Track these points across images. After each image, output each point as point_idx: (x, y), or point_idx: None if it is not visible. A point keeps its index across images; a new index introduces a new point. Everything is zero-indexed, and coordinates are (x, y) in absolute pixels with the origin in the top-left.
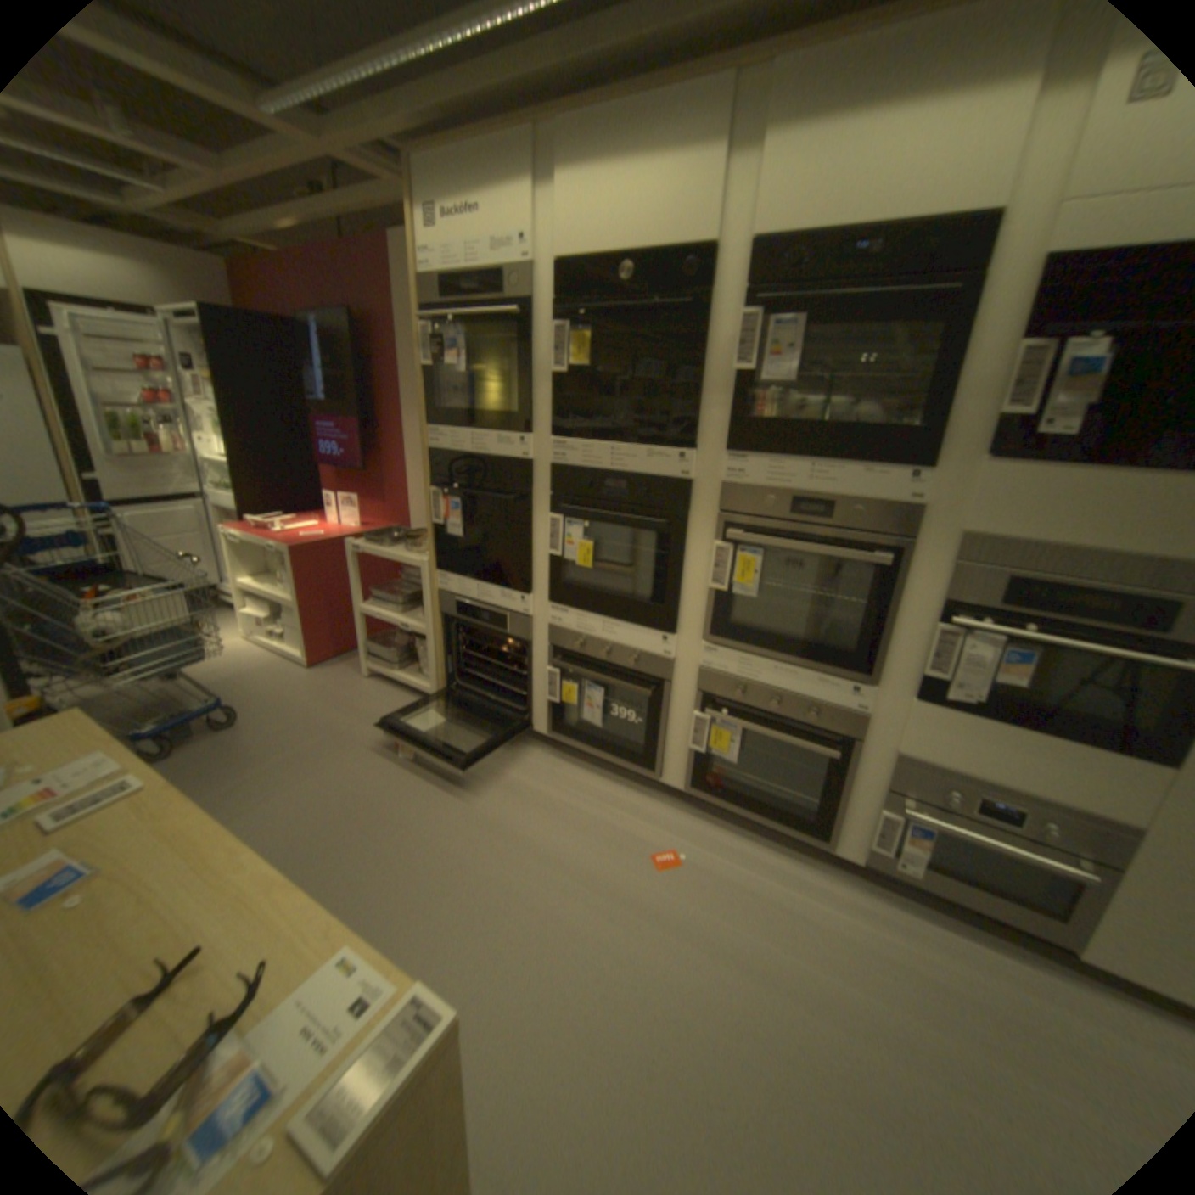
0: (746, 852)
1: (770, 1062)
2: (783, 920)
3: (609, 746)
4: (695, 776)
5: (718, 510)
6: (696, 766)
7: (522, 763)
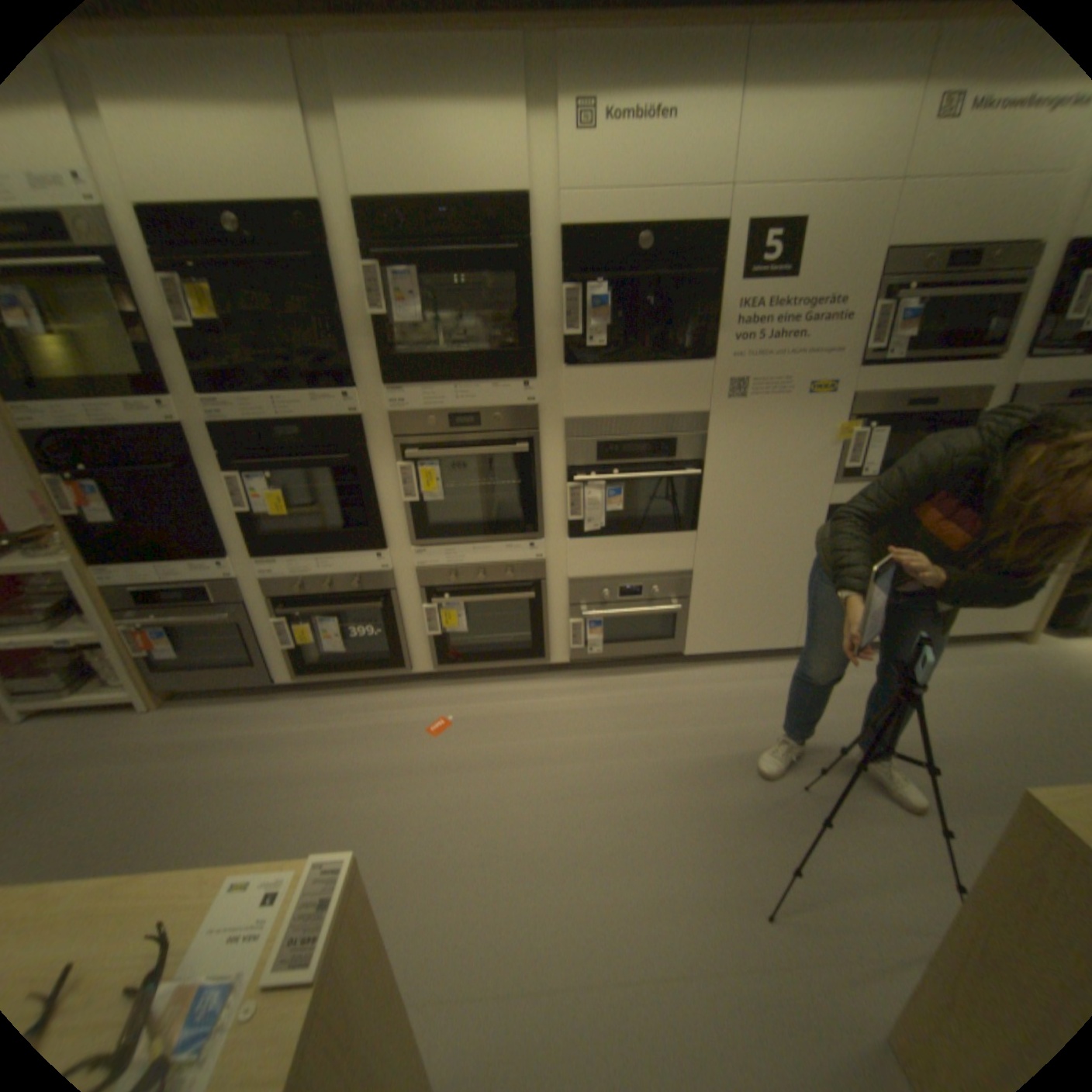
0: (493, 694)
1: (550, 809)
2: (531, 724)
3: (356, 666)
4: (438, 657)
5: (393, 438)
6: (437, 649)
7: (273, 719)
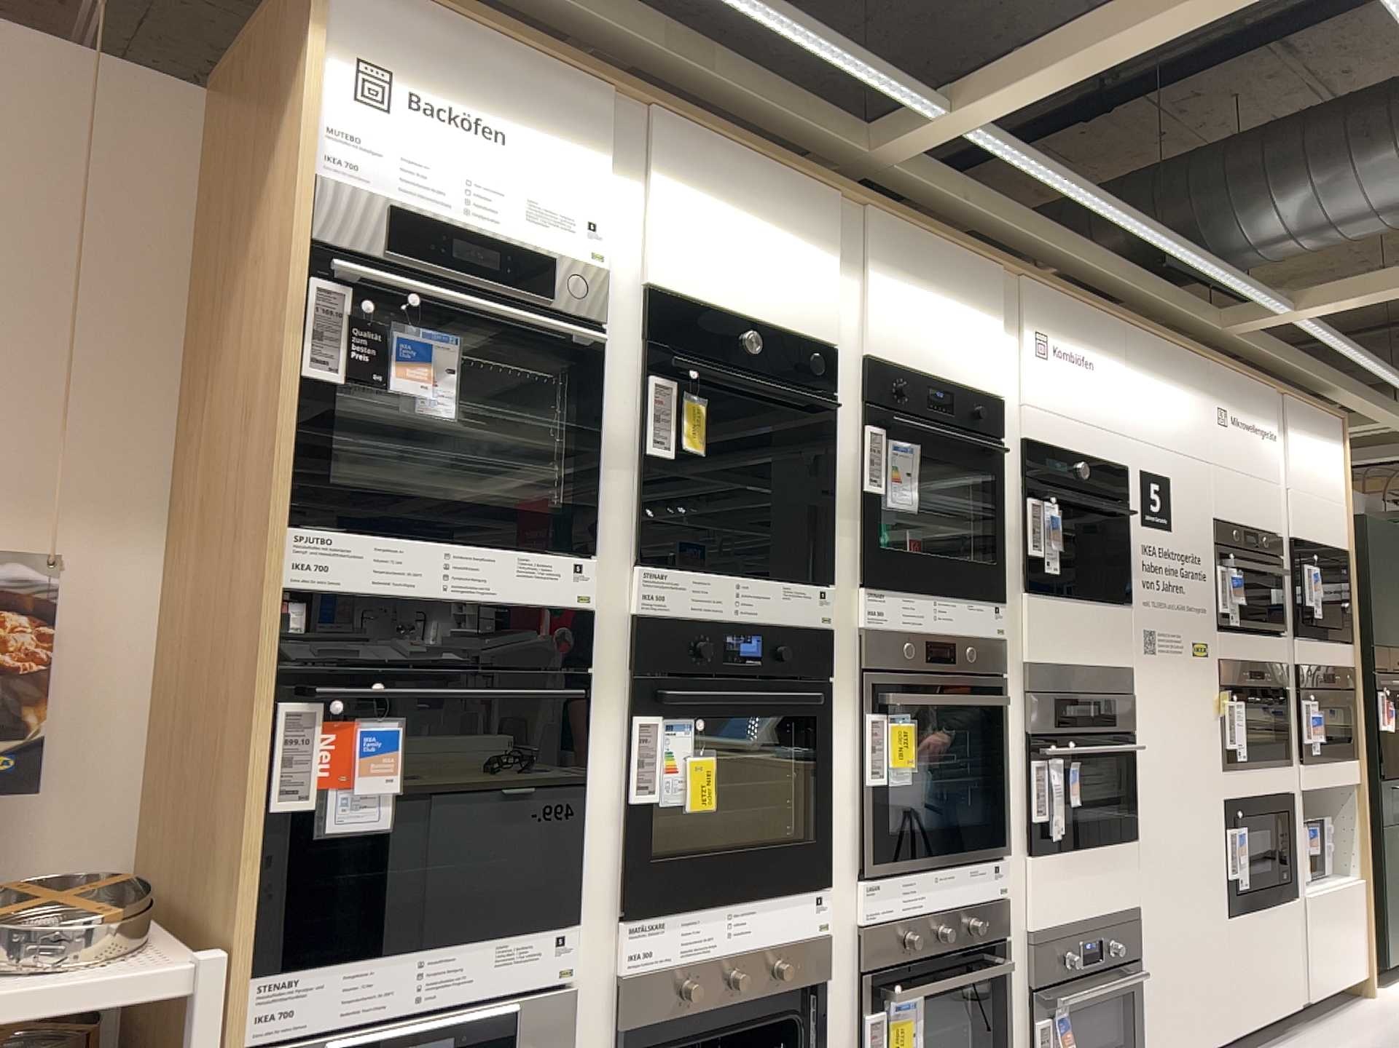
0: None
1: None
2: None
3: None
4: None
5: (856, 661)
6: None
7: None
